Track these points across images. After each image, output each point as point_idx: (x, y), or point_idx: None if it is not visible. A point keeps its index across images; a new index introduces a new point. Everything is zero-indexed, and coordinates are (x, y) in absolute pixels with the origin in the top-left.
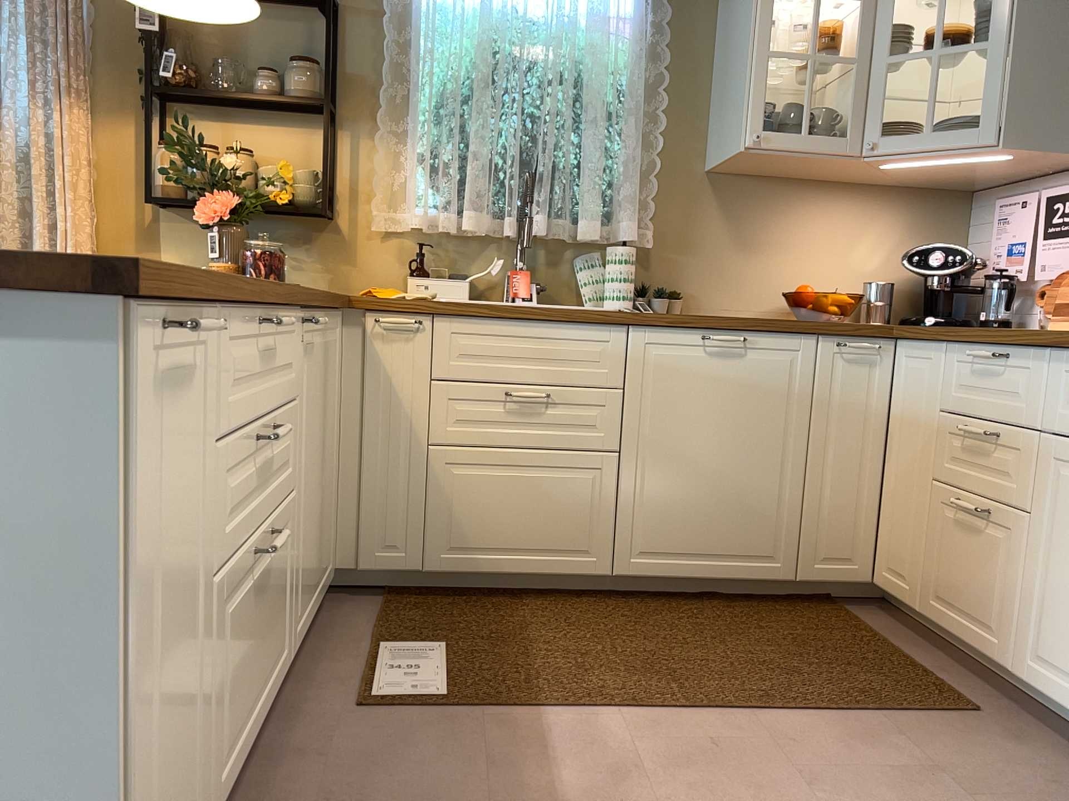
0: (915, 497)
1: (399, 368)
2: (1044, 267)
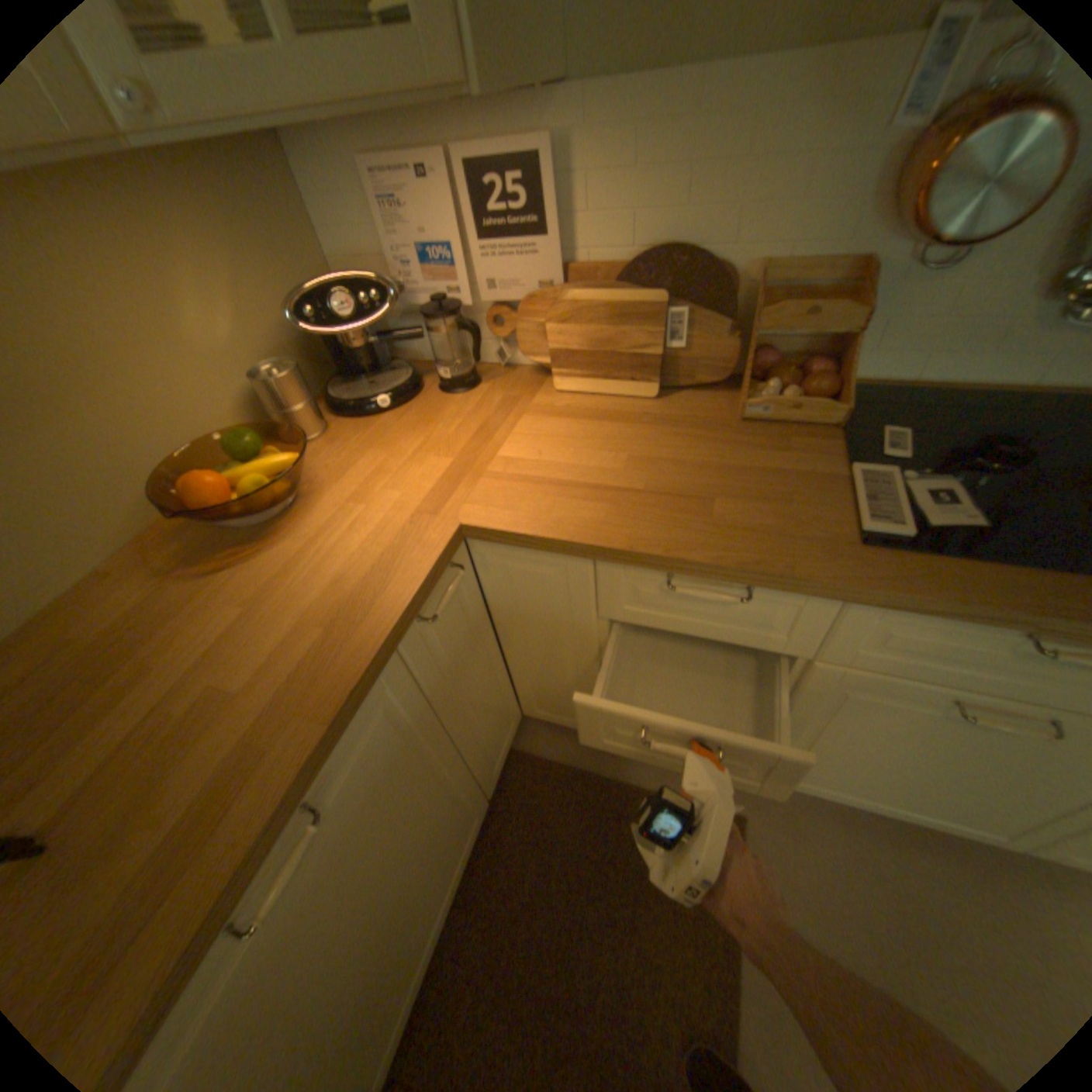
0: (571, 674)
1: None
2: (490, 283)
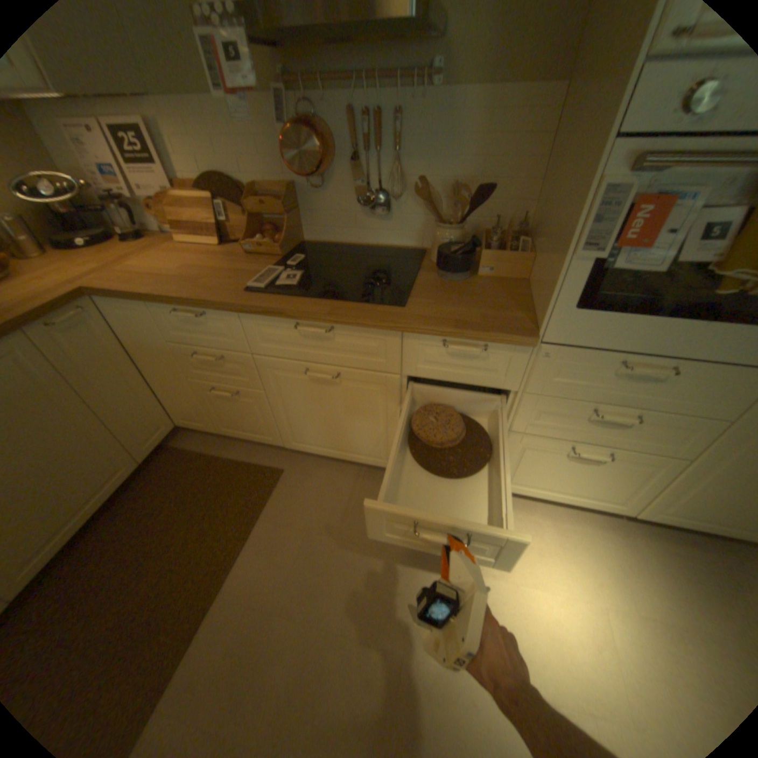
0: (178, 387)
1: None
2: (137, 186)
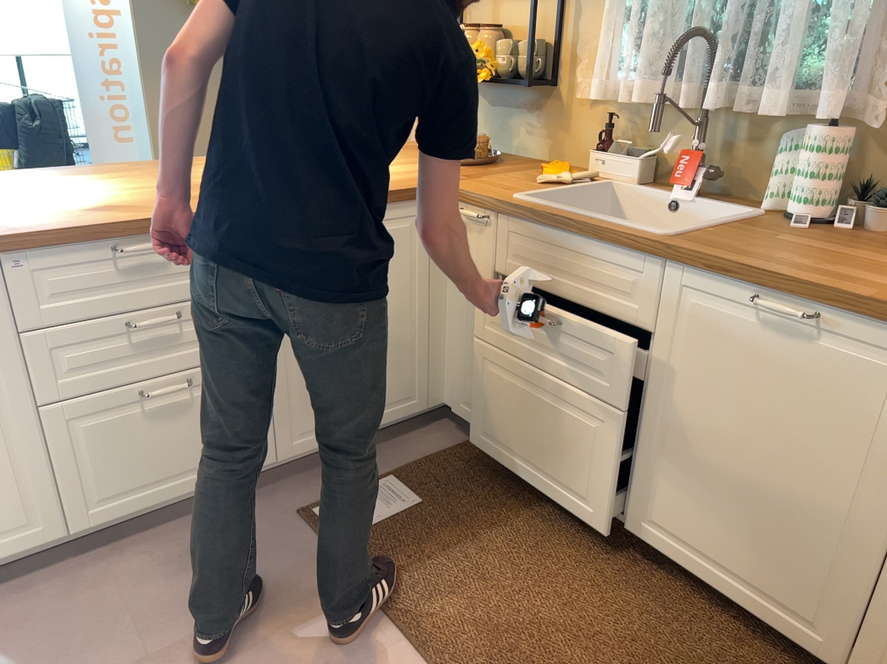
0: None
1: (475, 255)
2: None
